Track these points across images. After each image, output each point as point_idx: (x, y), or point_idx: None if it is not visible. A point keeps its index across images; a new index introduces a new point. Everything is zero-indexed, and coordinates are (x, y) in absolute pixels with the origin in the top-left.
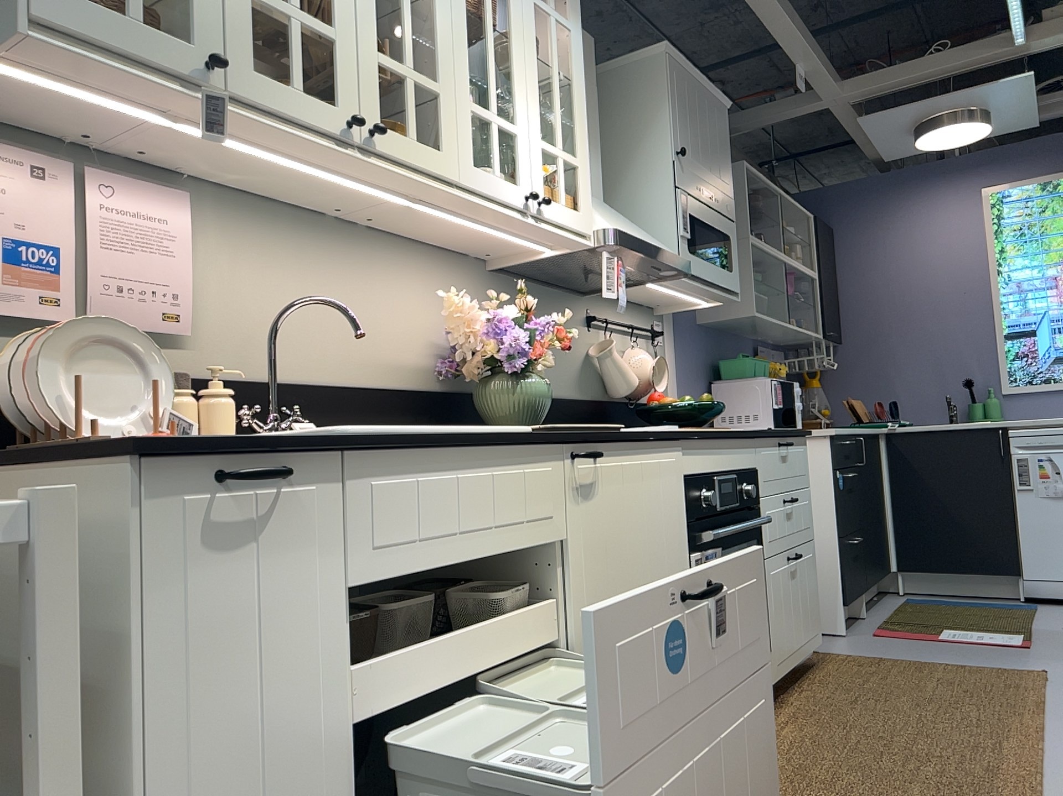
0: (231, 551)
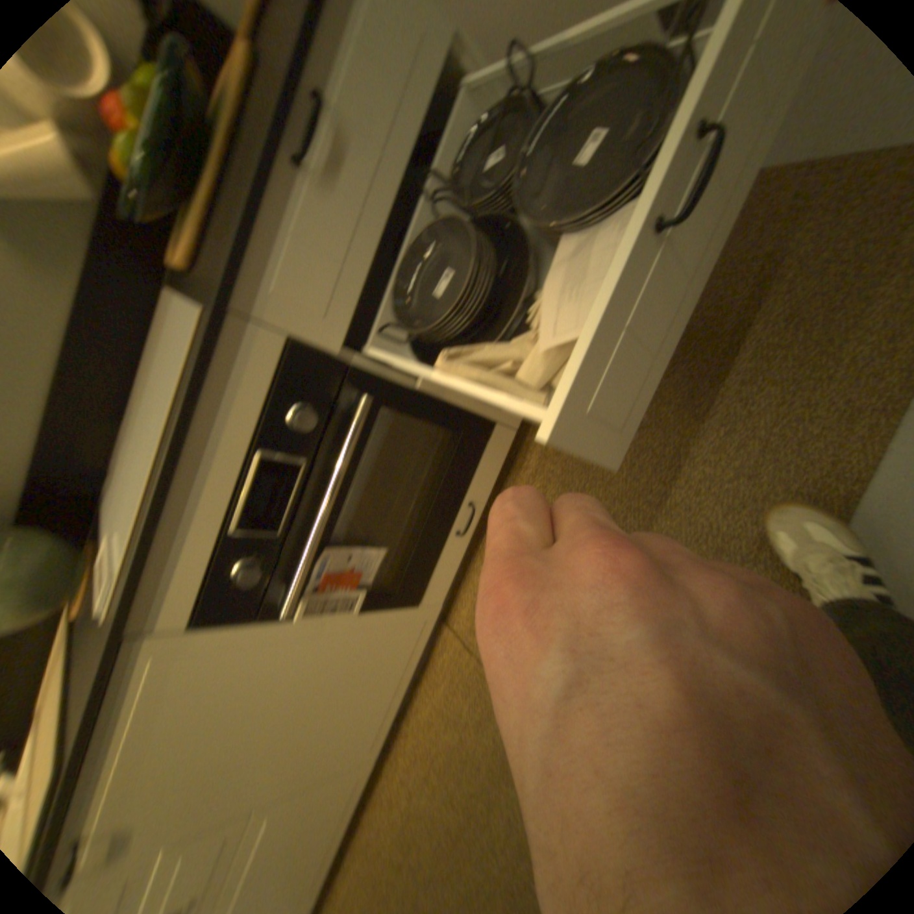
0: None
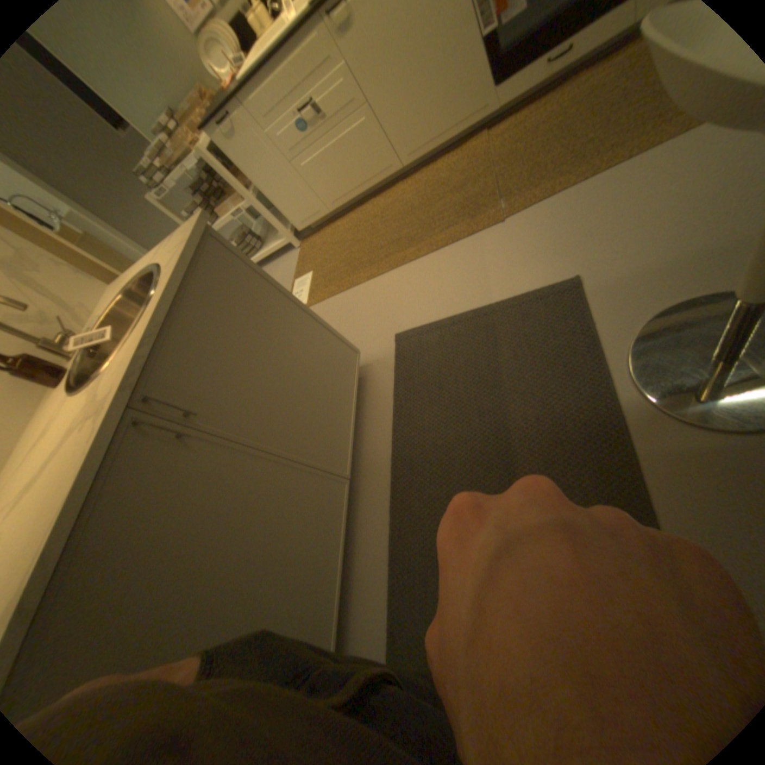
0: (234, 136)
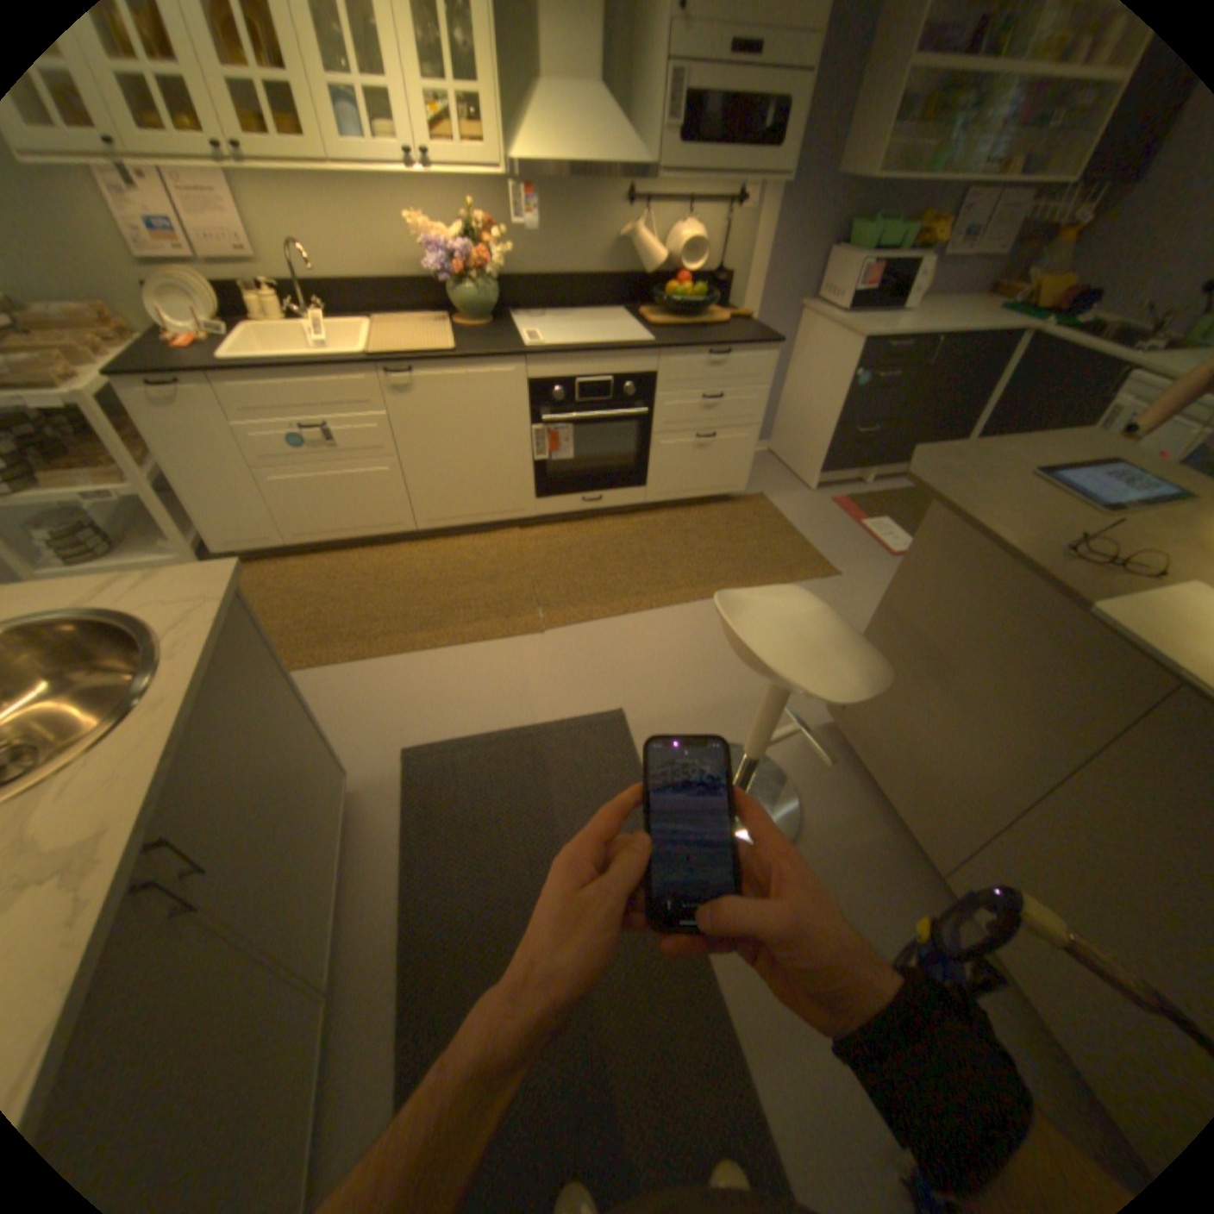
0: (168, 409)
